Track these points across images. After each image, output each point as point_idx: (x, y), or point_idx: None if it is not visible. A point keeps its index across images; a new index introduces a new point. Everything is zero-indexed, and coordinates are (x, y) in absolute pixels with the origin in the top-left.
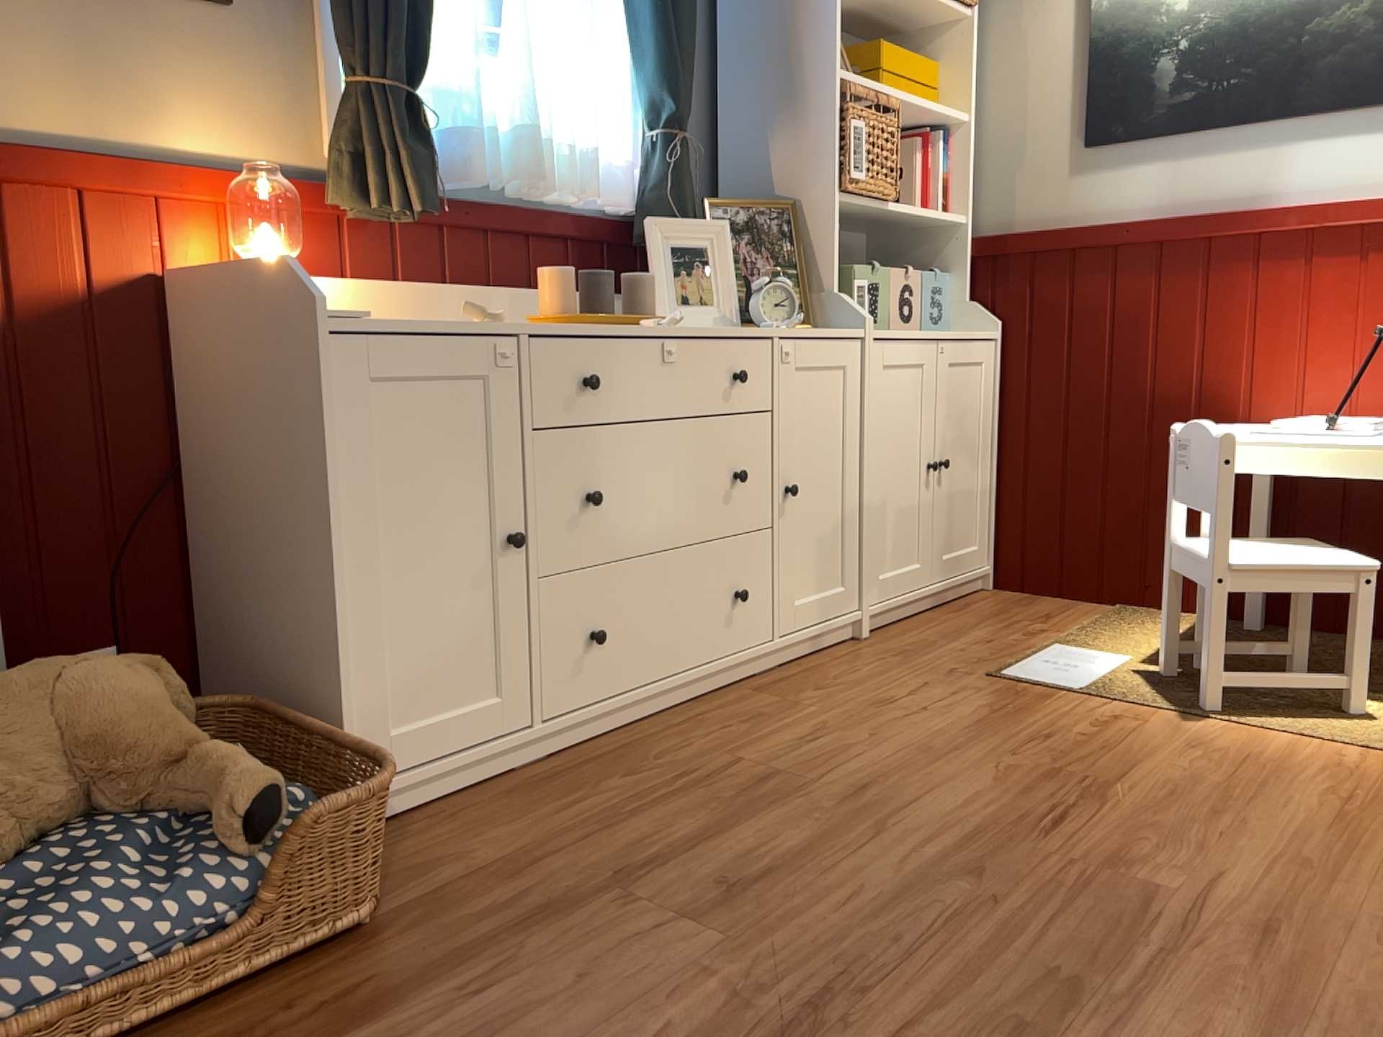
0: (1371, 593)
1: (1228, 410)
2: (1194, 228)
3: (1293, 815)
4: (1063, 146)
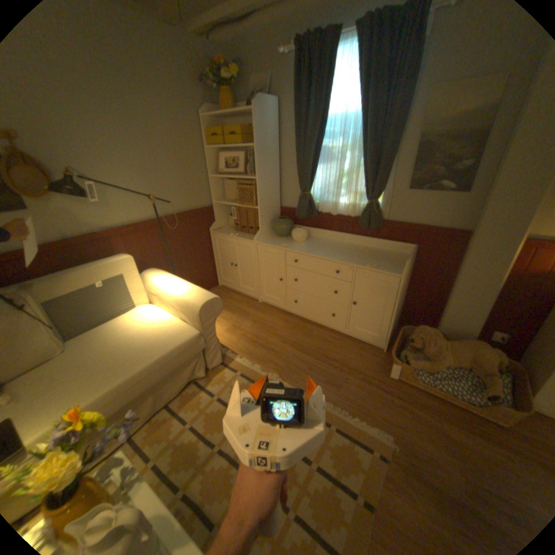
0: None
1: None
2: None
3: None
4: None
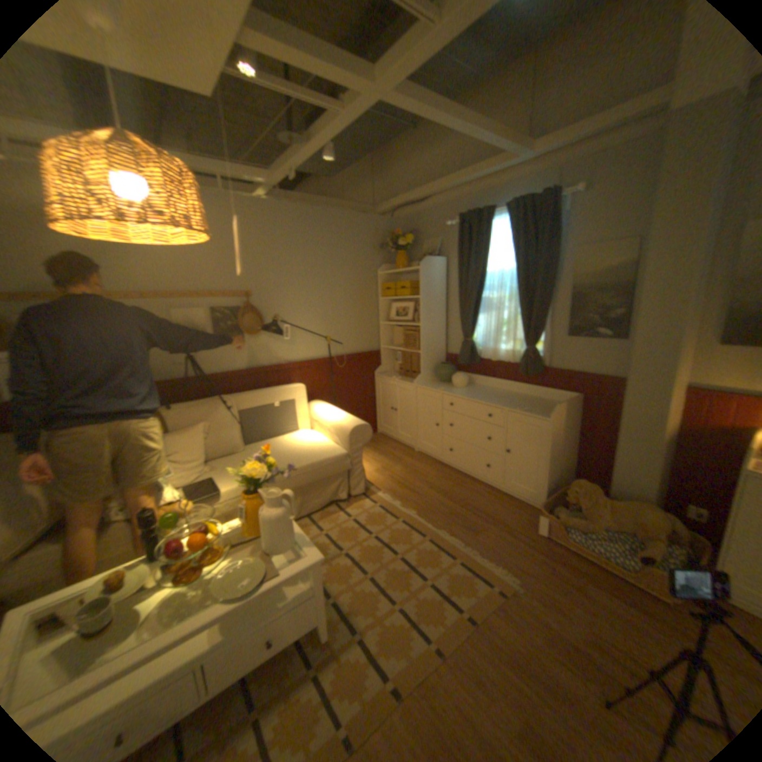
0: None
1: None
2: None
3: None
4: None
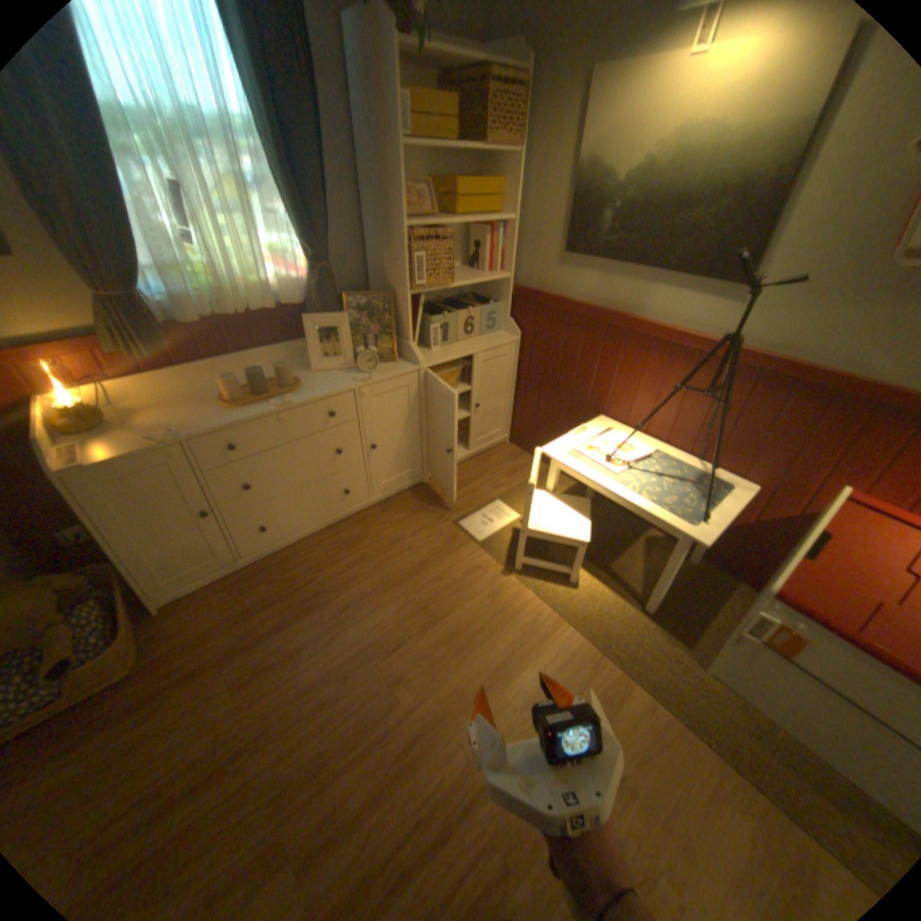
0: (584, 550)
1: (601, 408)
2: (602, 317)
3: (486, 658)
4: (557, 247)
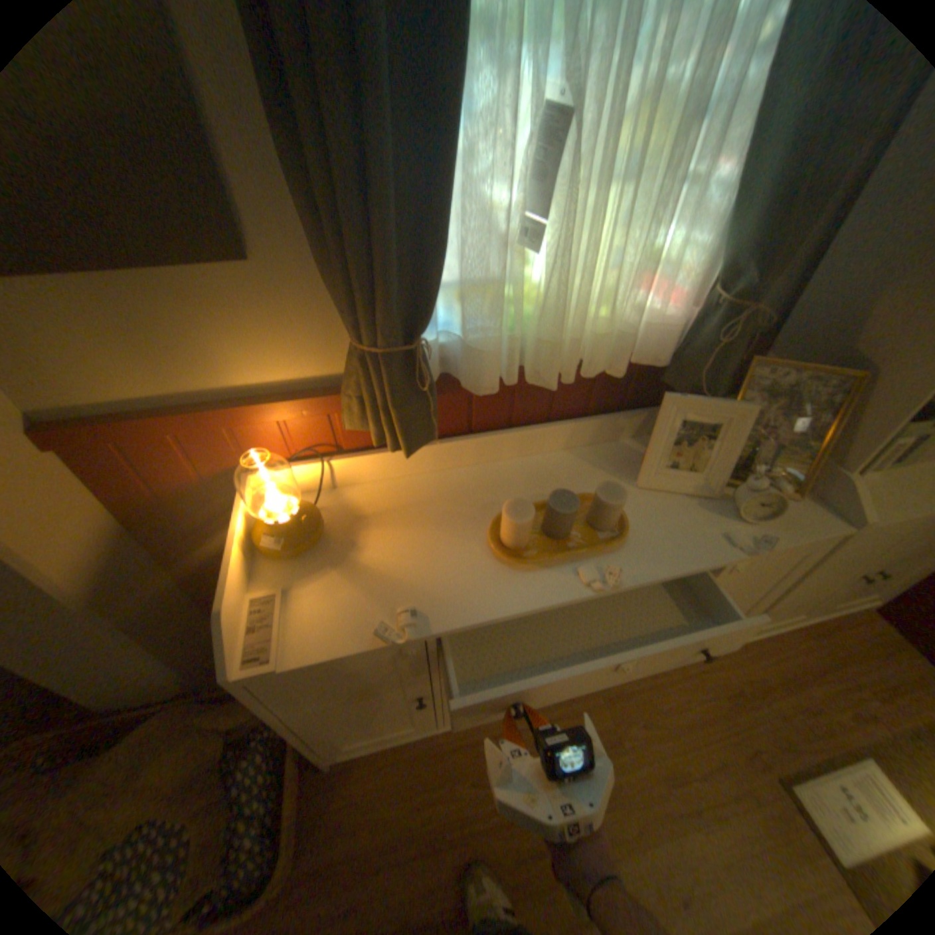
0: None
1: None
2: None
3: None
4: None
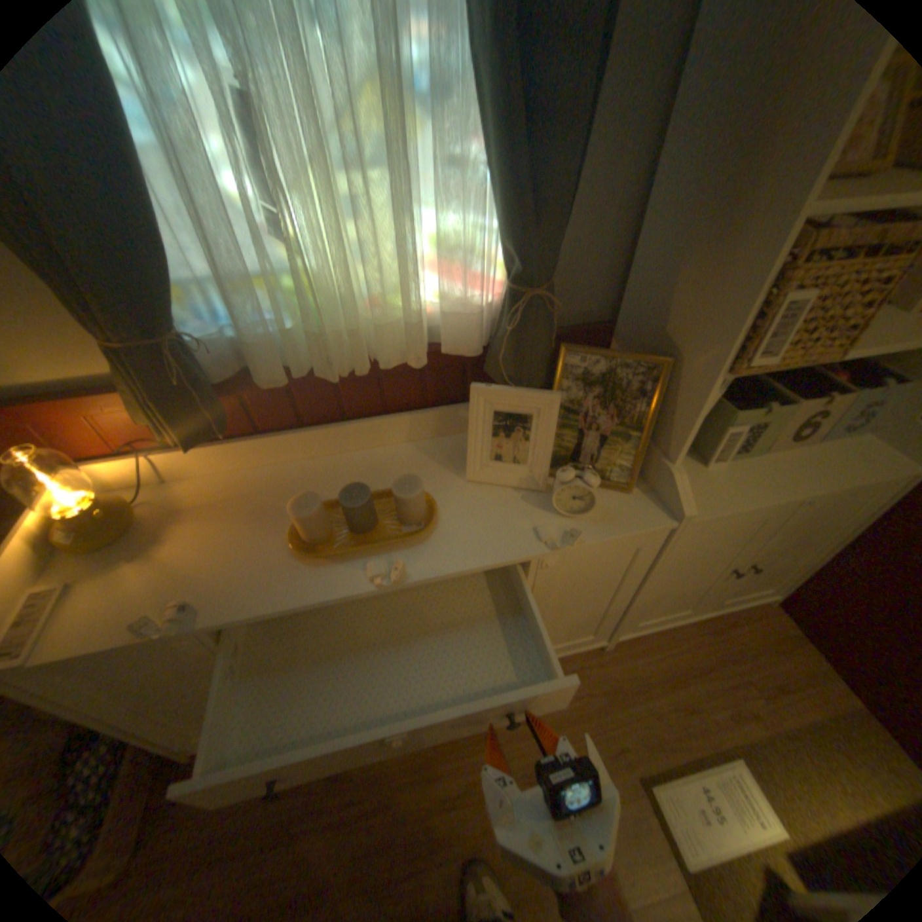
0: None
1: None
2: None
3: None
4: None
